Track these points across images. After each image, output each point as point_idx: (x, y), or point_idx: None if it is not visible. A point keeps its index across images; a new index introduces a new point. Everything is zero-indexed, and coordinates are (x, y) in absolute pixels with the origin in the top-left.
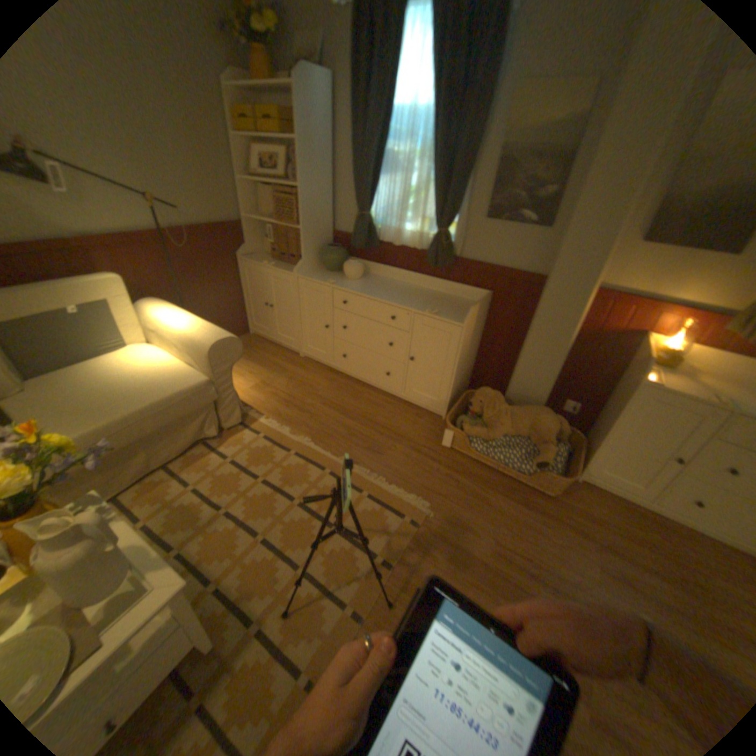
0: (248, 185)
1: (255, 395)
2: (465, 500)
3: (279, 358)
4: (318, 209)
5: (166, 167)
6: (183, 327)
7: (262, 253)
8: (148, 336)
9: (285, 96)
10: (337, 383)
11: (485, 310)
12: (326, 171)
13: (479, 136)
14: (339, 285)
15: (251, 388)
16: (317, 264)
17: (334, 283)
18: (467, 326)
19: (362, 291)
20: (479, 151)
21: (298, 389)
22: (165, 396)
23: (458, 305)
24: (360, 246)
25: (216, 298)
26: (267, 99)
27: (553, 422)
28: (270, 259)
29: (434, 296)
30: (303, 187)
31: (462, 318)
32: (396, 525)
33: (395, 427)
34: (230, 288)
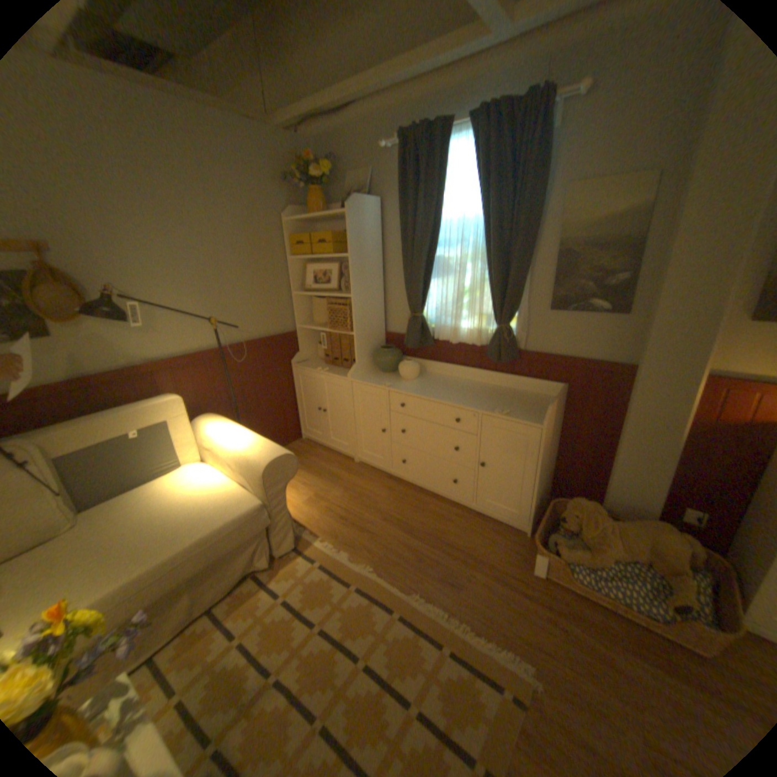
0: (304, 297)
1: (308, 511)
2: (582, 662)
3: (333, 464)
4: (371, 314)
5: (232, 292)
6: (238, 443)
7: (315, 357)
8: (203, 454)
9: (338, 221)
10: (398, 491)
11: (563, 404)
12: (378, 279)
13: (535, 234)
14: (396, 386)
15: (304, 501)
16: (371, 365)
17: (390, 384)
18: (548, 426)
19: (421, 392)
20: (535, 247)
21: (354, 500)
22: (215, 527)
23: (530, 401)
24: (415, 345)
25: (271, 404)
26: (322, 225)
27: (681, 545)
28: (324, 363)
29: (500, 392)
30: (356, 296)
31: (539, 417)
32: (494, 705)
33: (472, 548)
34: (285, 394)
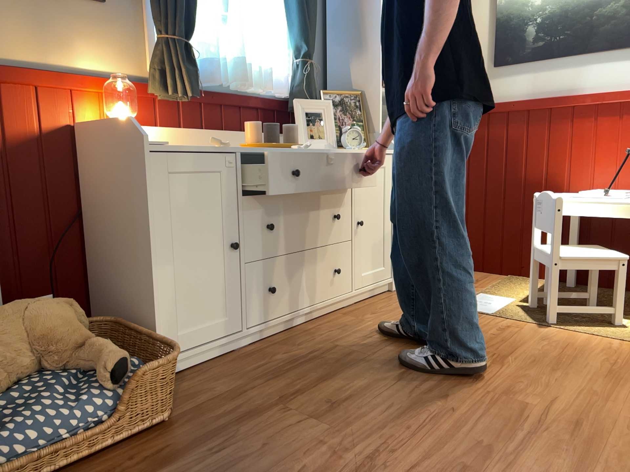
0: None
1: None
2: None
3: None
4: None
5: None
6: None
7: None
8: None
9: None
10: None
11: None
12: None
13: None
14: None
15: None
16: None
17: None
18: None
19: None
20: None
21: None
22: None
23: None
24: None
25: None
26: None
27: (59, 306)
28: None
29: None
30: None
31: None
32: None
33: None
34: None
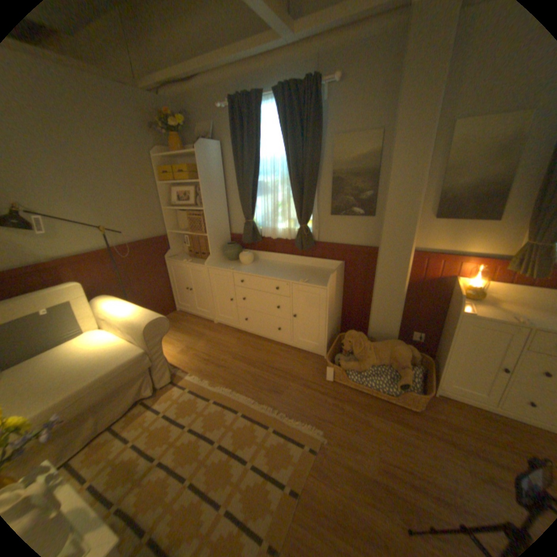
0: (171, 211)
1: (181, 358)
2: (350, 425)
3: (198, 326)
4: (218, 221)
5: (115, 207)
6: (125, 313)
7: (182, 253)
8: (98, 323)
9: (192, 157)
10: (243, 339)
11: (341, 274)
12: (222, 197)
13: (317, 167)
14: (237, 269)
15: (177, 352)
16: (221, 256)
17: (233, 268)
18: (330, 288)
19: (253, 272)
20: (319, 175)
21: (213, 348)
22: (109, 369)
23: (322, 273)
24: (249, 241)
25: (151, 288)
26: (181, 159)
27: (406, 351)
28: (189, 257)
29: (304, 269)
30: (207, 209)
31: (326, 282)
32: (298, 456)
33: (290, 369)
34: (161, 280)
